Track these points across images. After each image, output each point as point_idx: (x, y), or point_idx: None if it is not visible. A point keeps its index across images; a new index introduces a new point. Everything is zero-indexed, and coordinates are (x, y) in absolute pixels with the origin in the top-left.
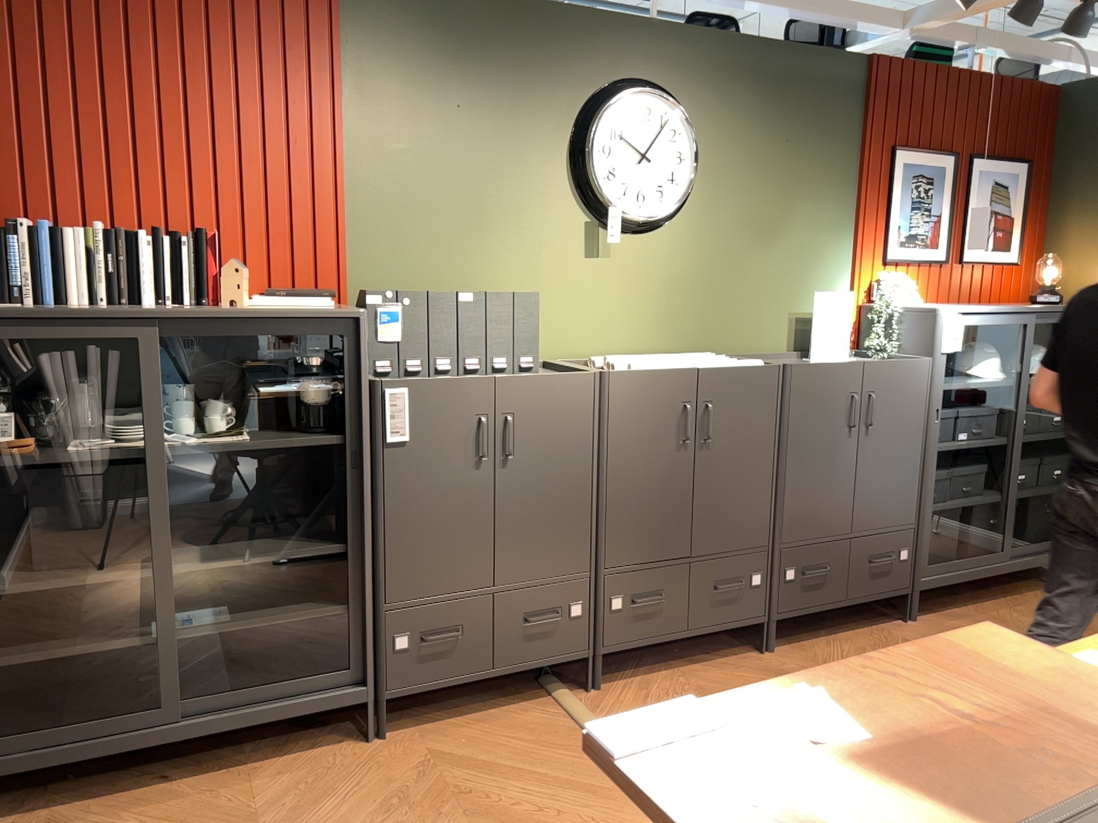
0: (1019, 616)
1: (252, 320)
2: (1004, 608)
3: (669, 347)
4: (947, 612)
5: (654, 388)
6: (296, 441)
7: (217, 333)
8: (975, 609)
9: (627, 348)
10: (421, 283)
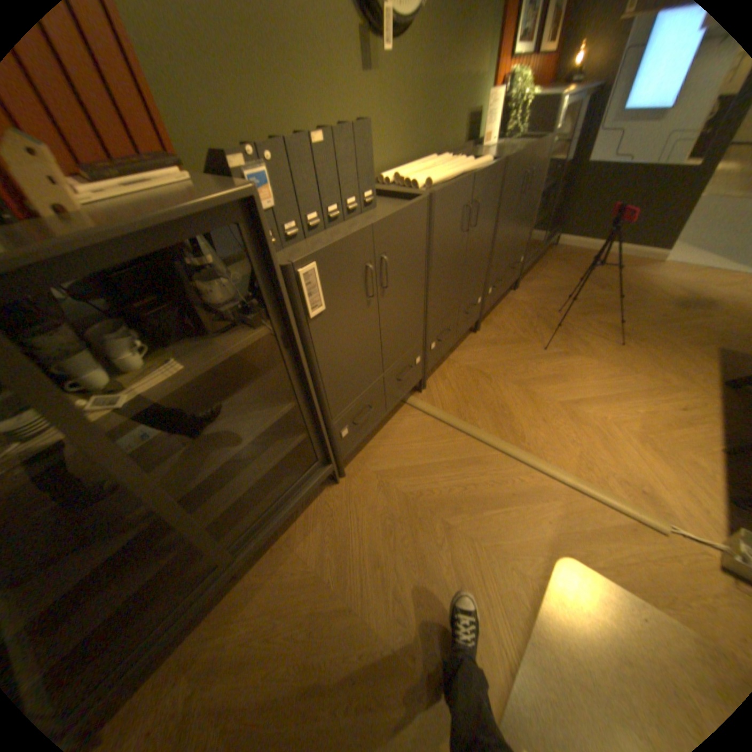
0: (551, 272)
1: (125, 237)
2: (541, 269)
3: (413, 154)
4: (524, 279)
5: (454, 198)
6: (233, 348)
7: (80, 272)
8: (533, 274)
9: (392, 161)
10: (242, 125)
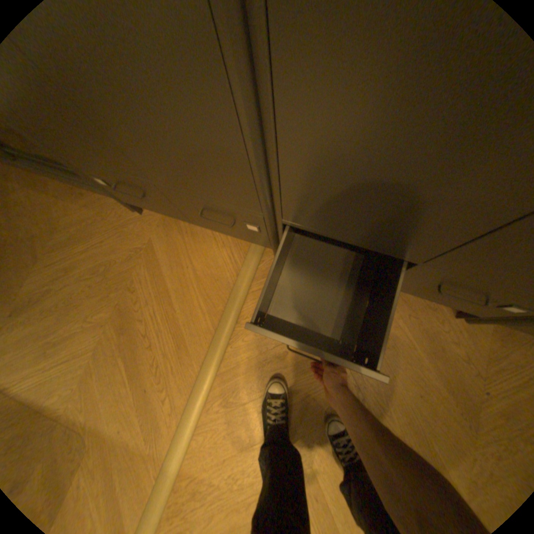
0: None
1: None
2: None
3: None
4: None
5: None
6: None
7: None
8: None
9: None
10: None
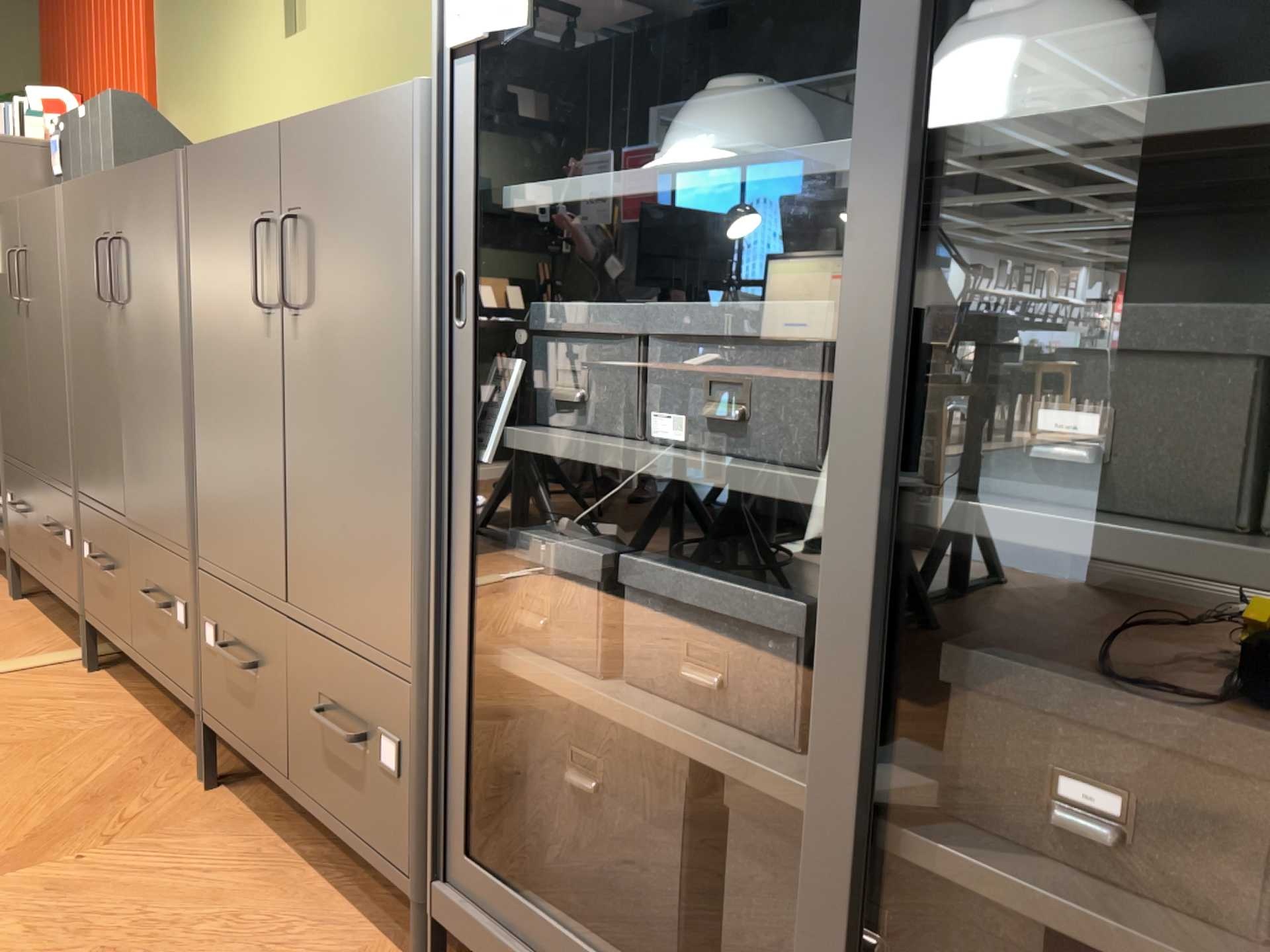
0: None
1: None
2: None
3: None
4: None
5: (86, 211)
6: None
7: None
8: None
9: None
10: (190, 122)
